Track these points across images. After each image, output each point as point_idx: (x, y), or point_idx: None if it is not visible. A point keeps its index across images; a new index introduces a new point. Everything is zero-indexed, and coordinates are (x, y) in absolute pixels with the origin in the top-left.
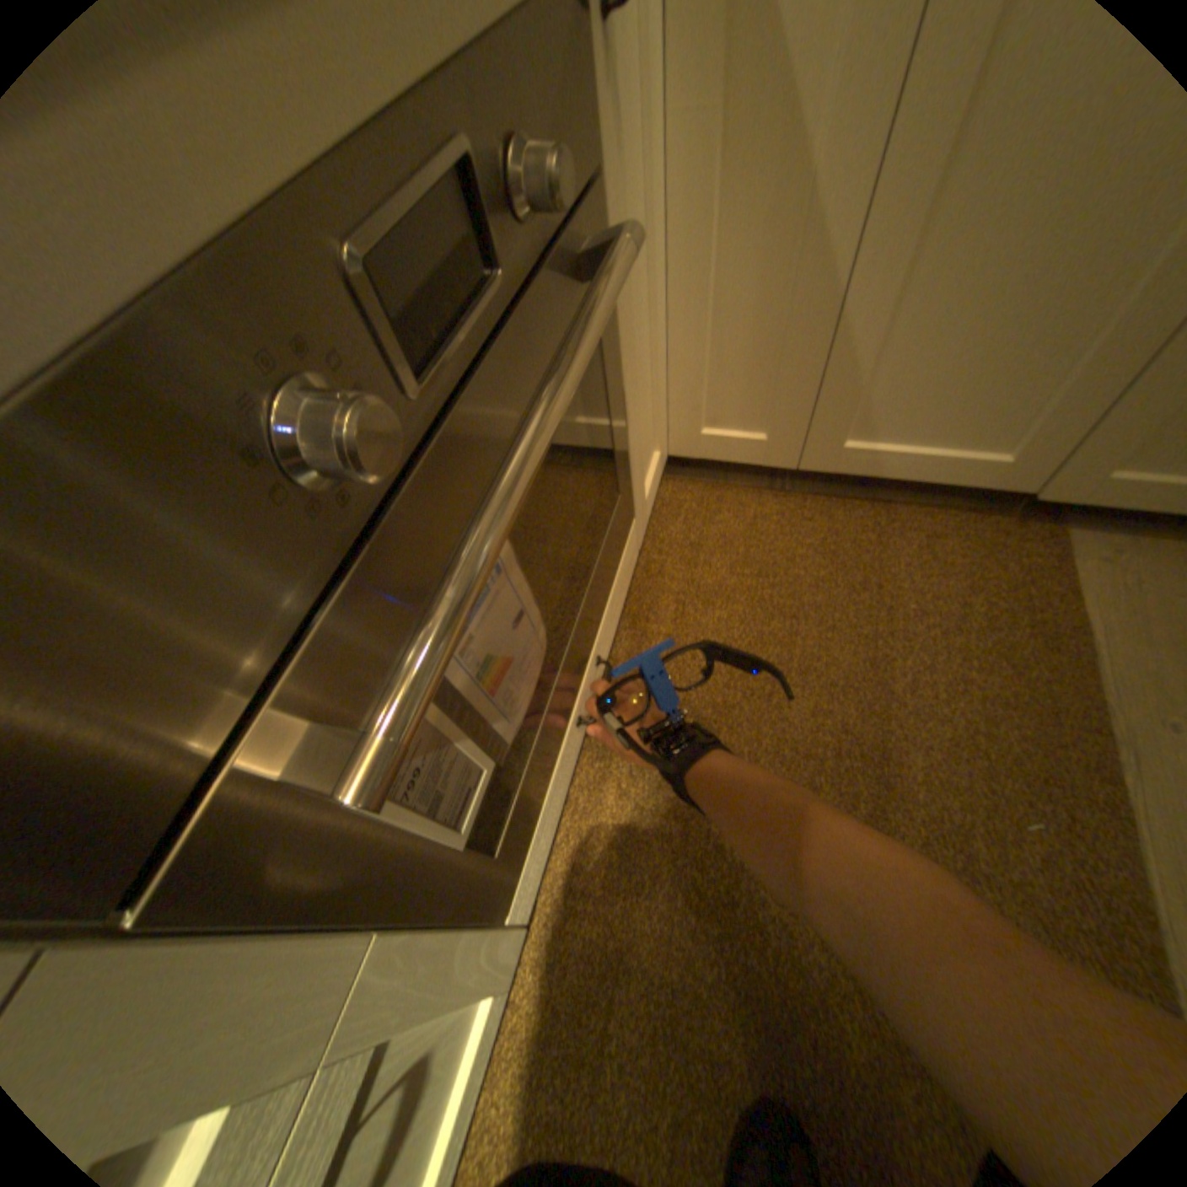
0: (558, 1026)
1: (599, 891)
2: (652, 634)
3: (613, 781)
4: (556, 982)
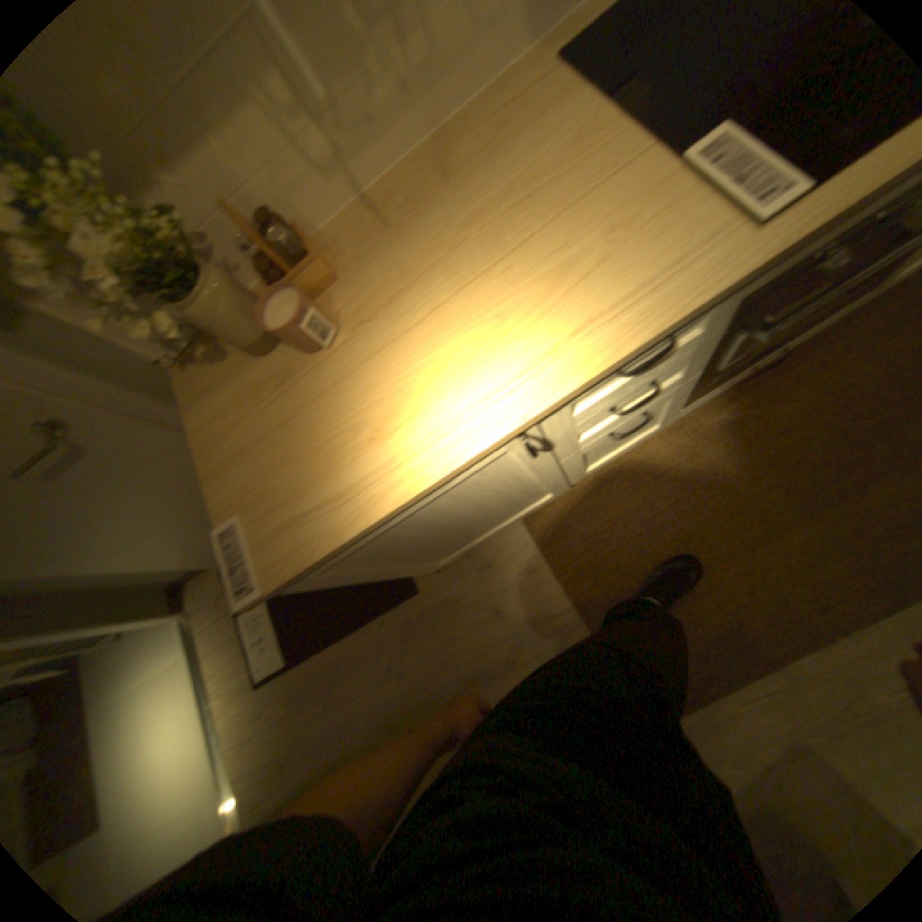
0: (659, 458)
1: (703, 435)
2: (818, 358)
3: (739, 405)
4: (665, 448)
